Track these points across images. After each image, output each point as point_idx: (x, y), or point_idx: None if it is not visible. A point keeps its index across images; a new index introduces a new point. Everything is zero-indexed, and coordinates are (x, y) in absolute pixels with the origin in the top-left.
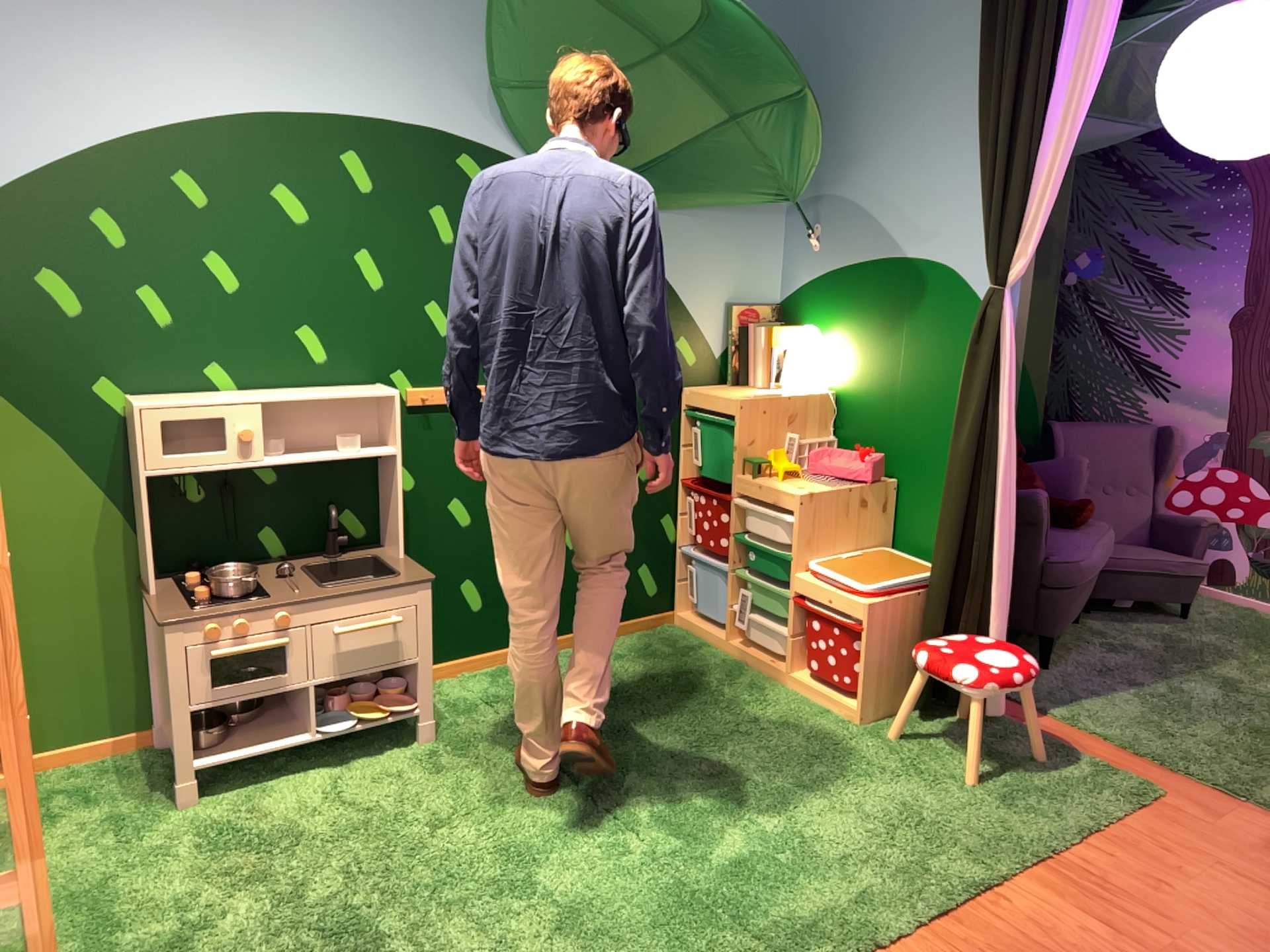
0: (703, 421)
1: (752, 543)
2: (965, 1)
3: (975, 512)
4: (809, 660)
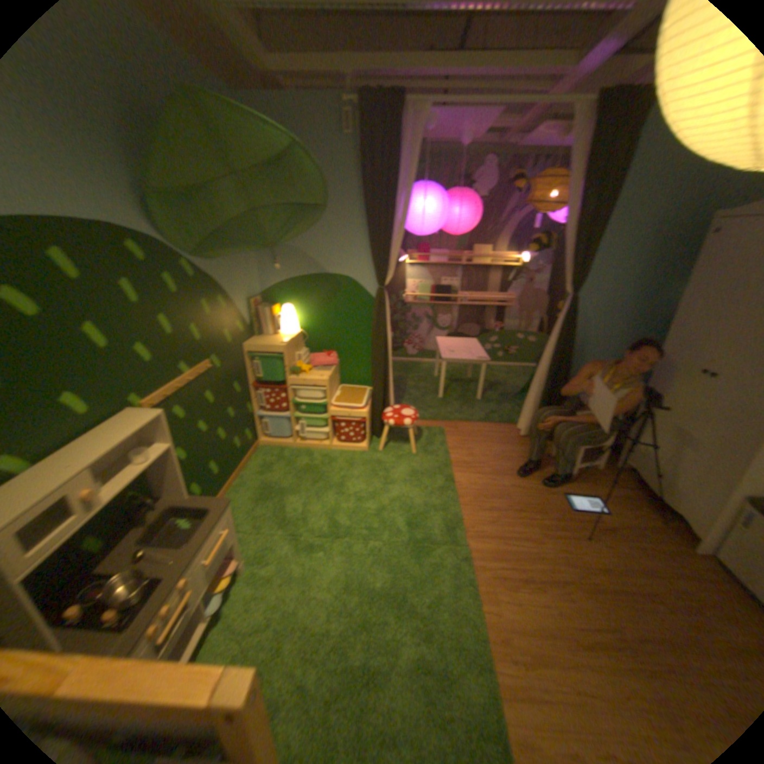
0: (262, 359)
1: (298, 403)
2: (342, 165)
3: (384, 368)
4: (338, 438)
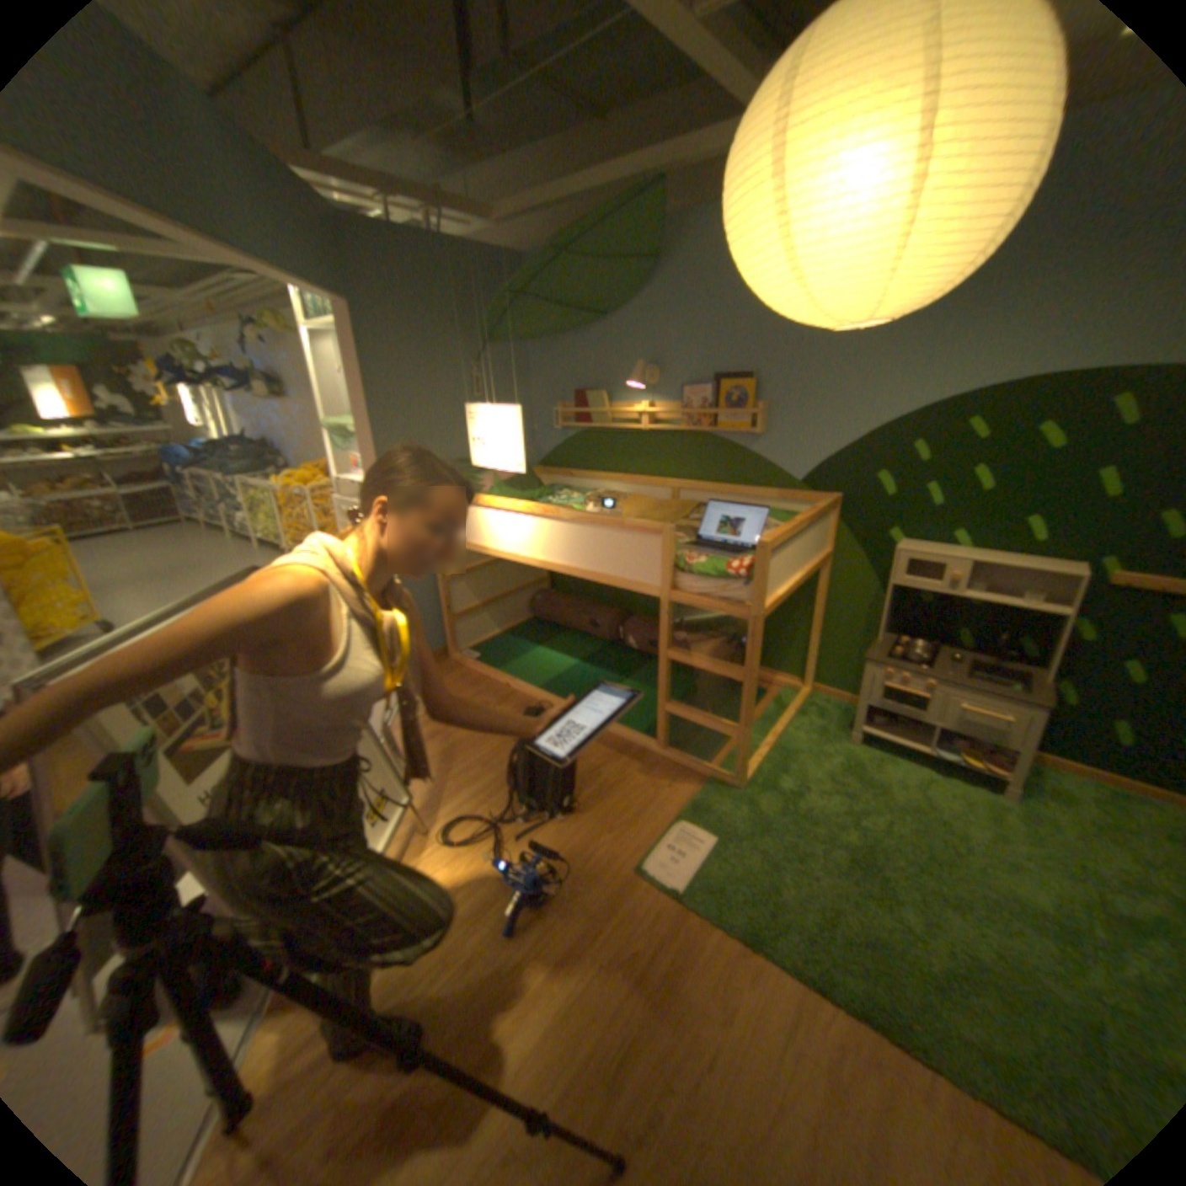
0: None
1: None
2: None
3: None
4: None
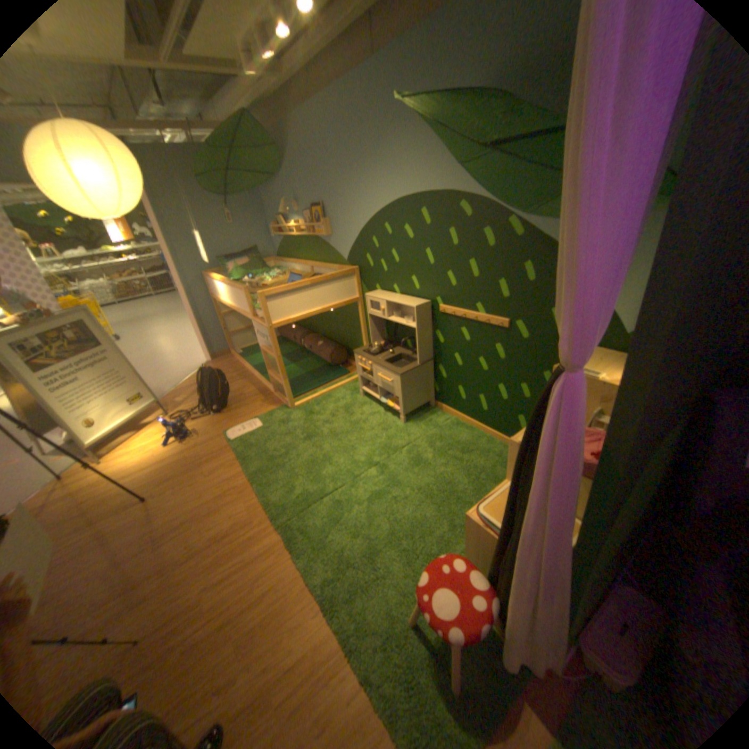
0: None
1: None
2: None
3: (511, 536)
4: None
